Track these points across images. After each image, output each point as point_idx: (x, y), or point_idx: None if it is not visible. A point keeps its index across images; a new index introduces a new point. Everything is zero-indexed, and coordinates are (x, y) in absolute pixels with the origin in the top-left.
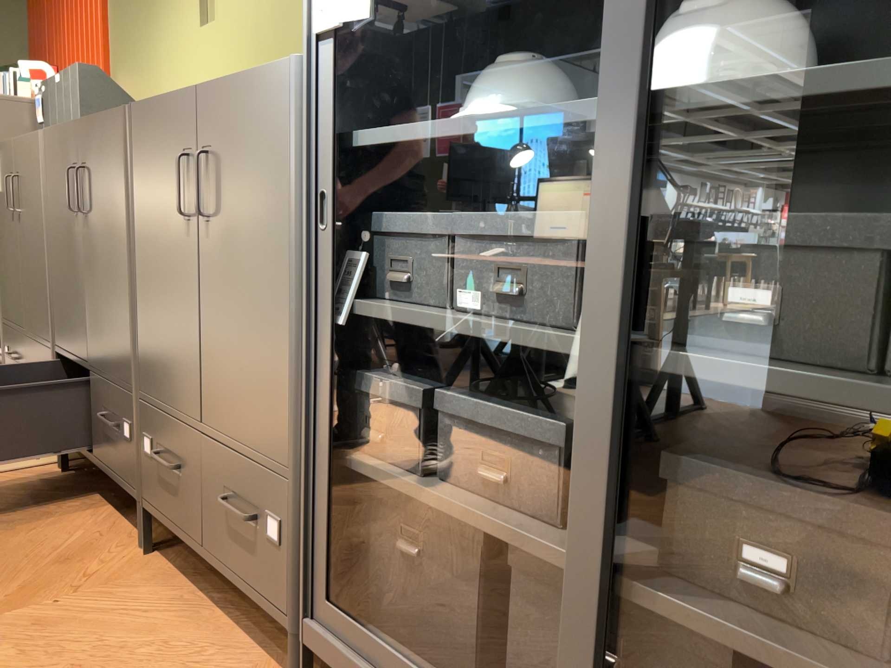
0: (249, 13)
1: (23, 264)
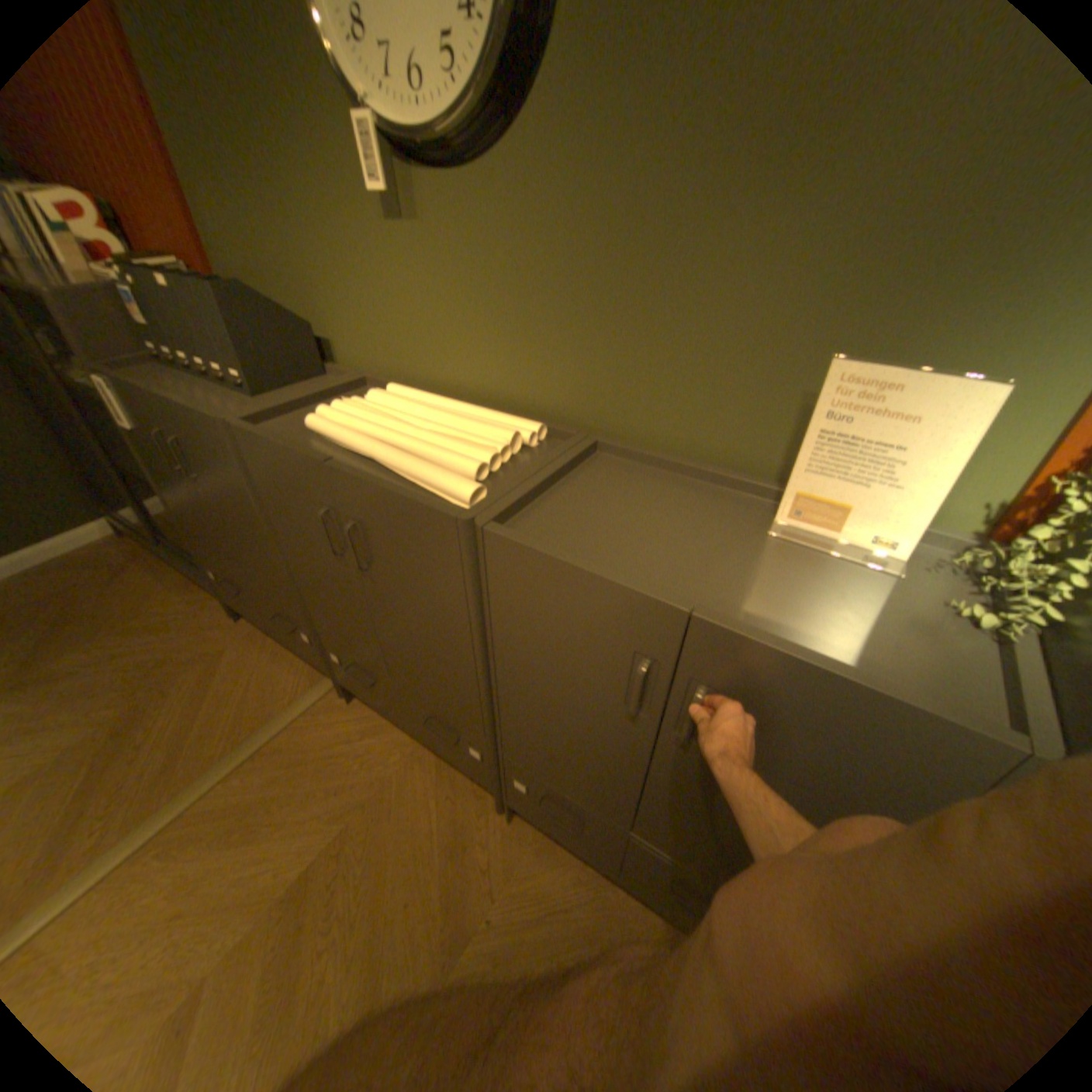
0: (500, 232)
1: (224, 526)
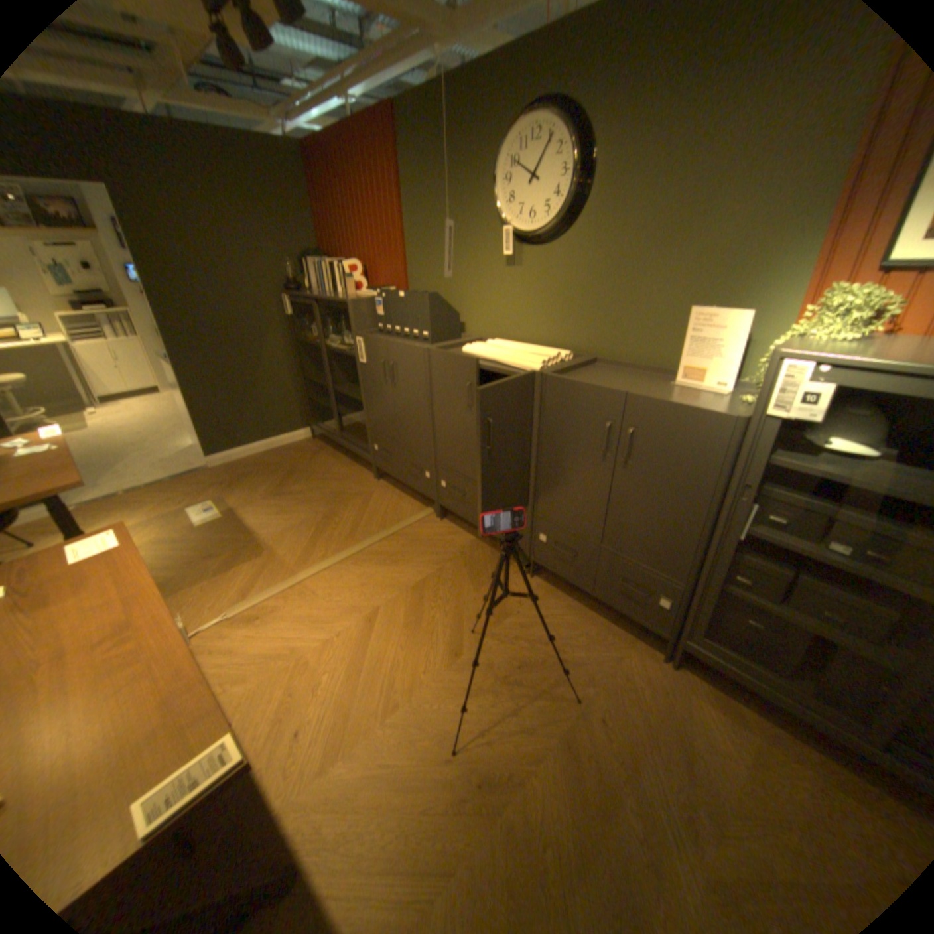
0: (559, 271)
1: (399, 412)
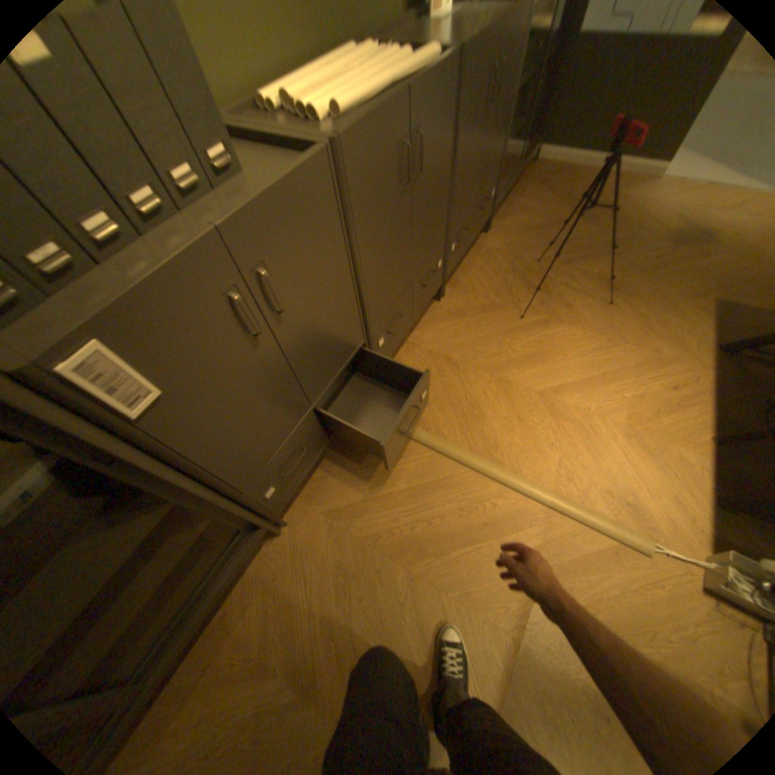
0: None
1: (298, 358)
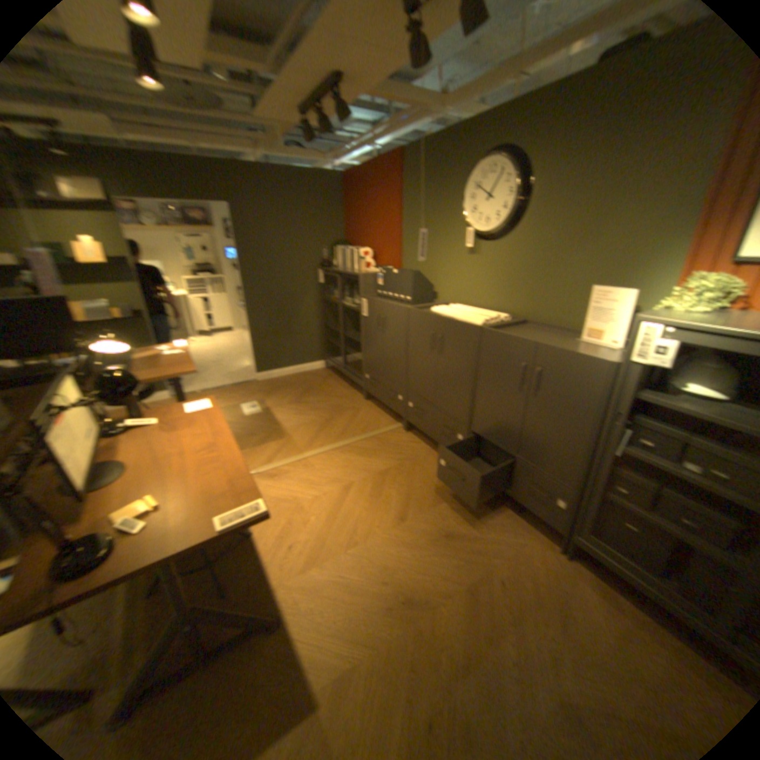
0: (503, 258)
1: (383, 350)
